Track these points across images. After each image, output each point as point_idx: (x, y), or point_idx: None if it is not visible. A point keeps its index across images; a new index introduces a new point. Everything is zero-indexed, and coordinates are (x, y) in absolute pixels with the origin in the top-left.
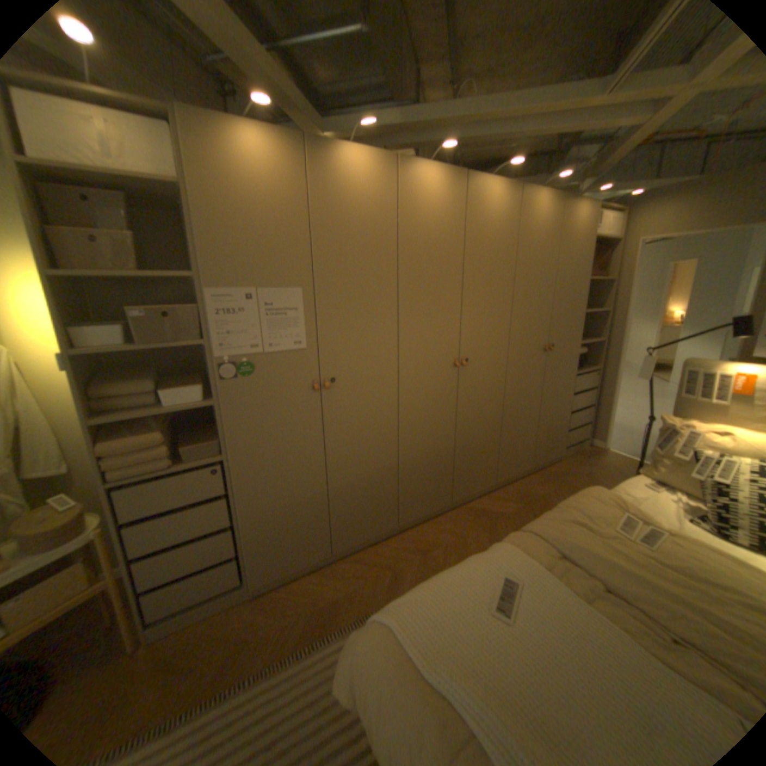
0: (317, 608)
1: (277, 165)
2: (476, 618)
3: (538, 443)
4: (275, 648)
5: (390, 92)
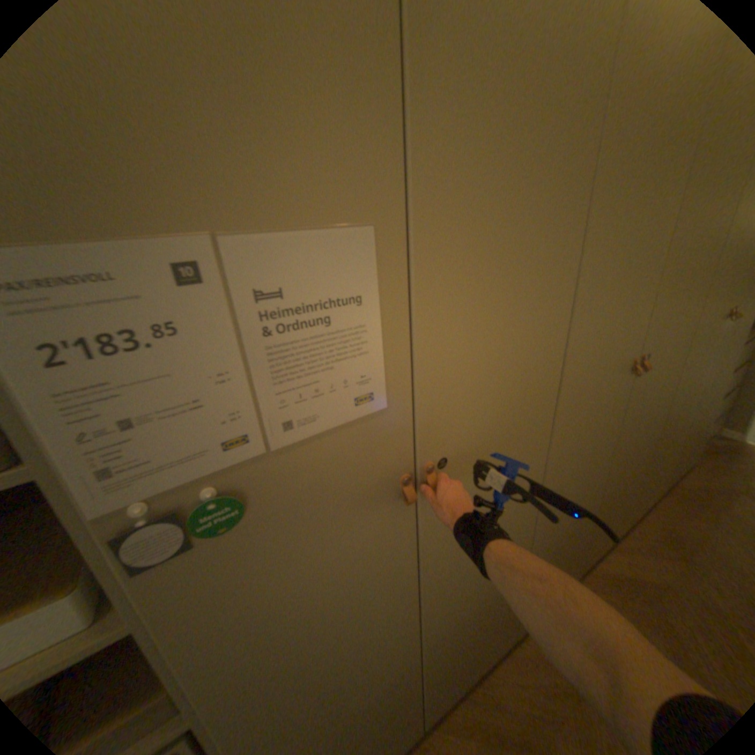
0: None
1: None
2: None
3: (683, 455)
4: None
5: None
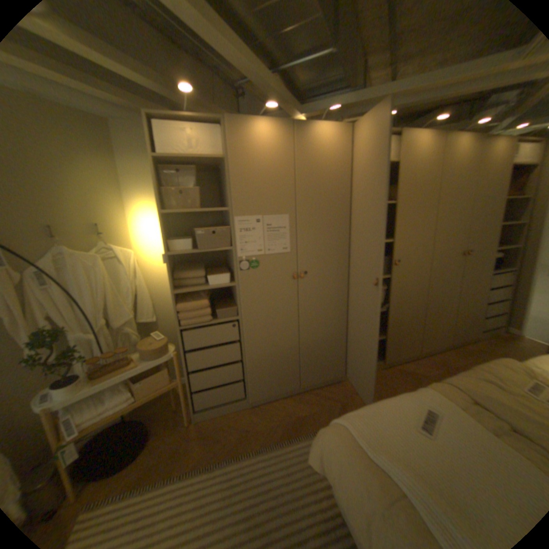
0: (292, 420)
1: (277, 141)
2: (407, 432)
3: (457, 326)
4: (266, 439)
5: (348, 82)
